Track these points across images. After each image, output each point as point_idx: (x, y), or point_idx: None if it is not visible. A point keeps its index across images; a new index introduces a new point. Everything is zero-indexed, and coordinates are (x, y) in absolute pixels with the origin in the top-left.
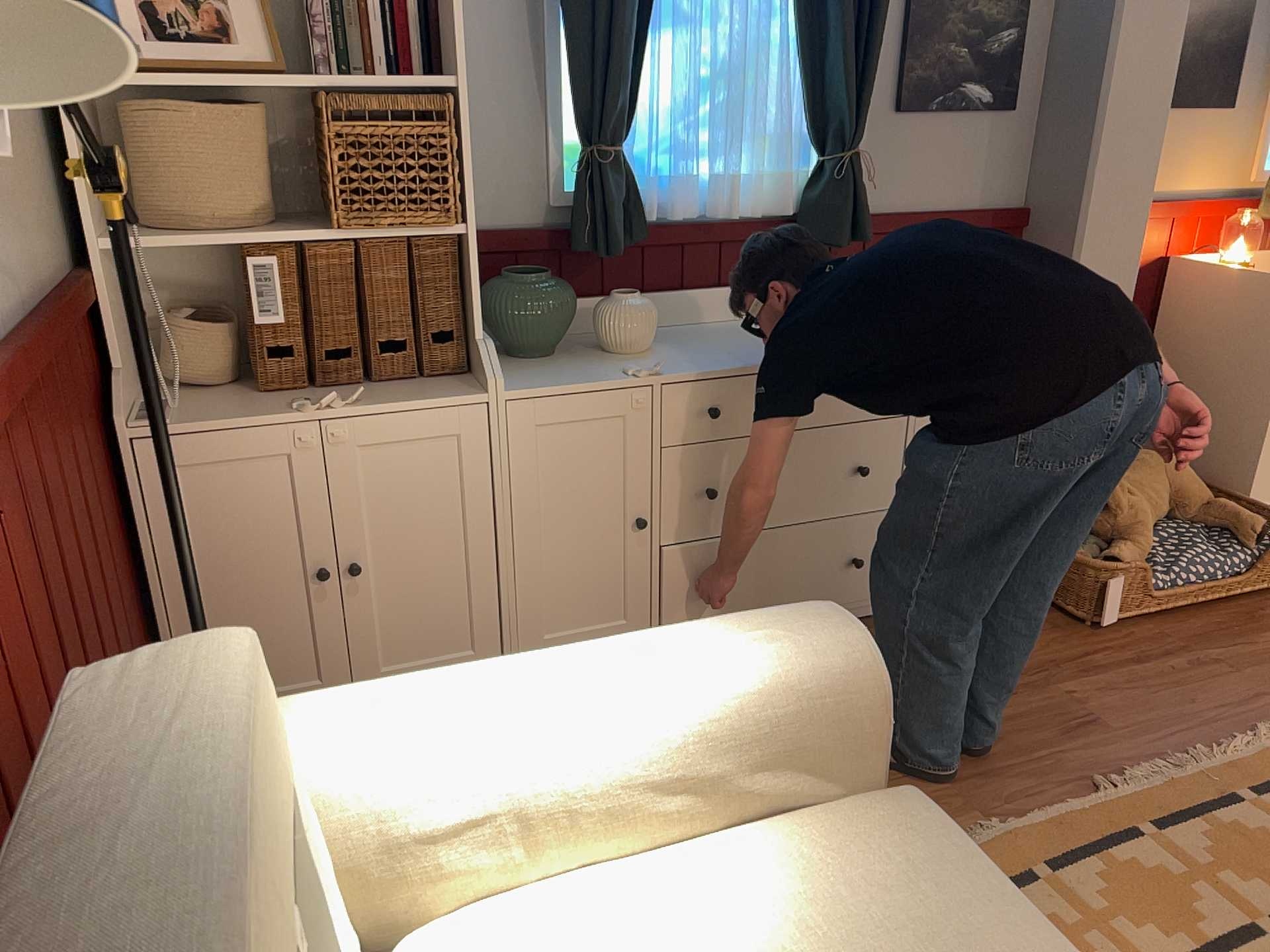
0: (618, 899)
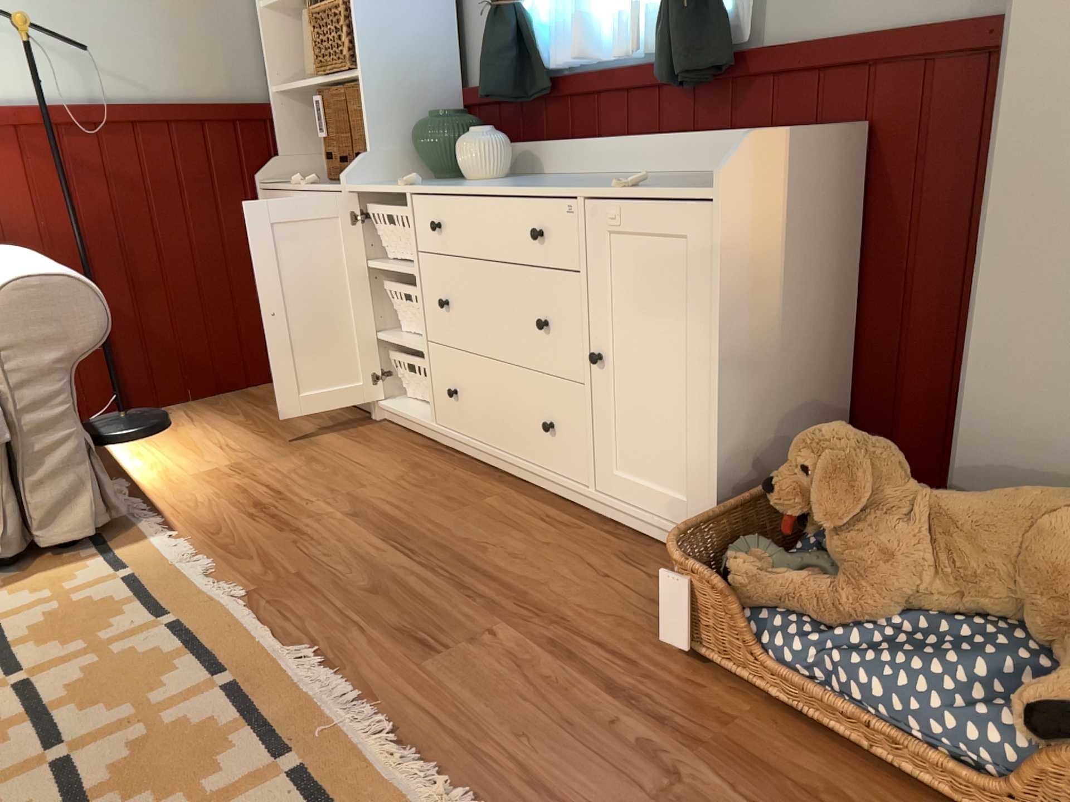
0: None
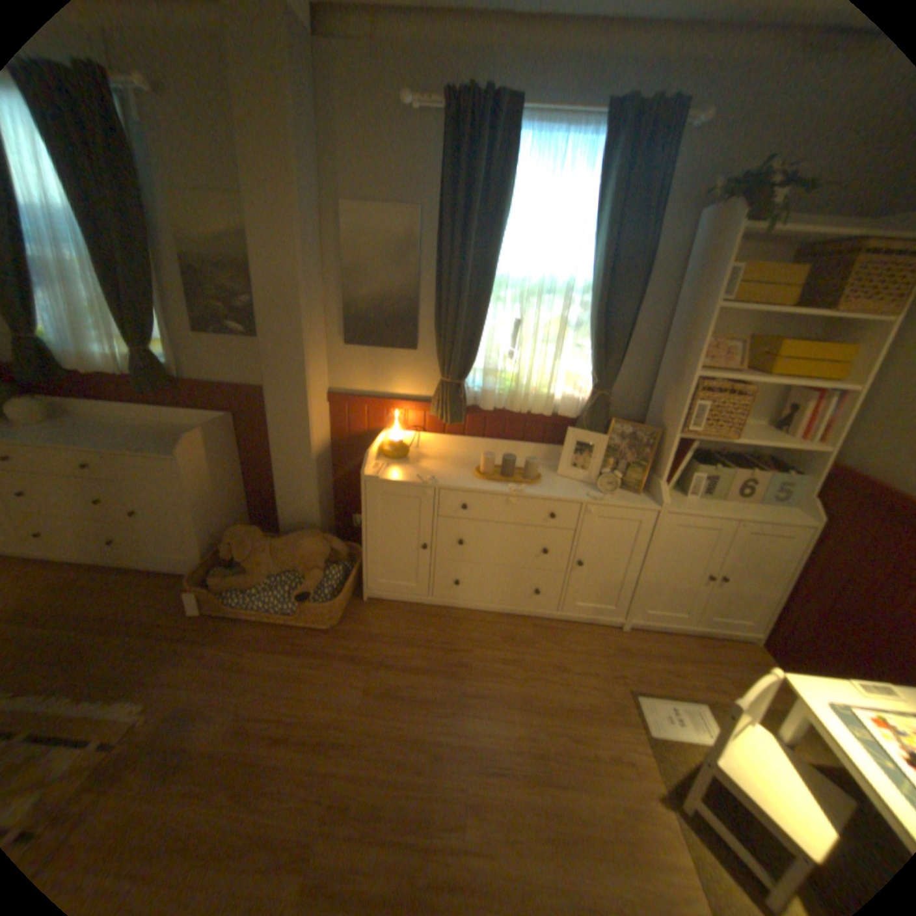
0: None
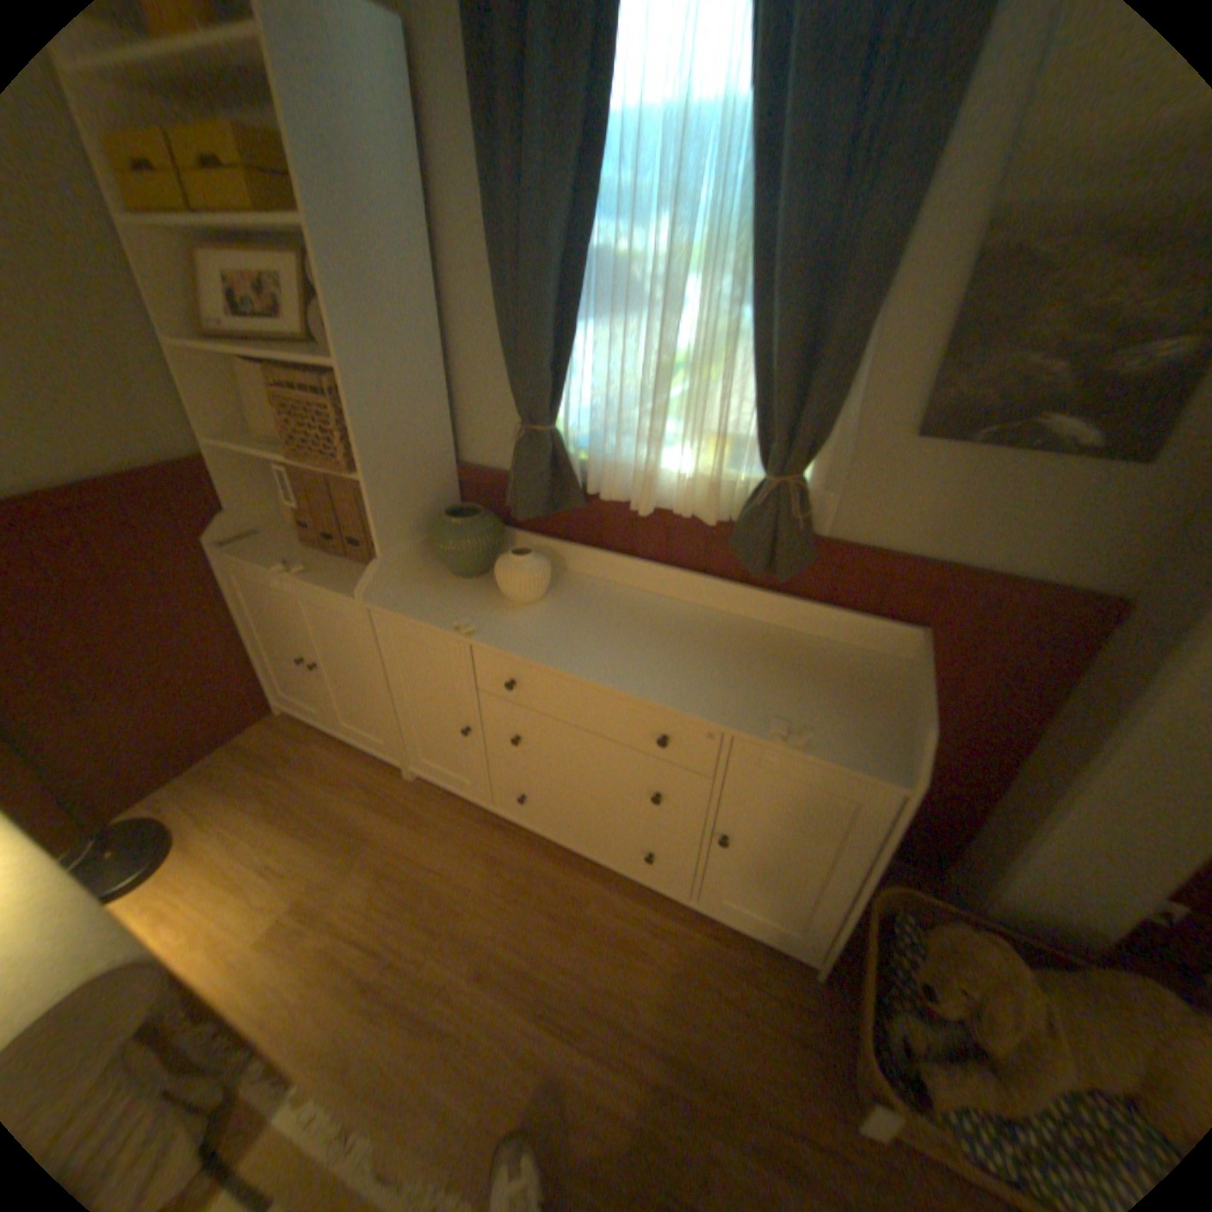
0: None
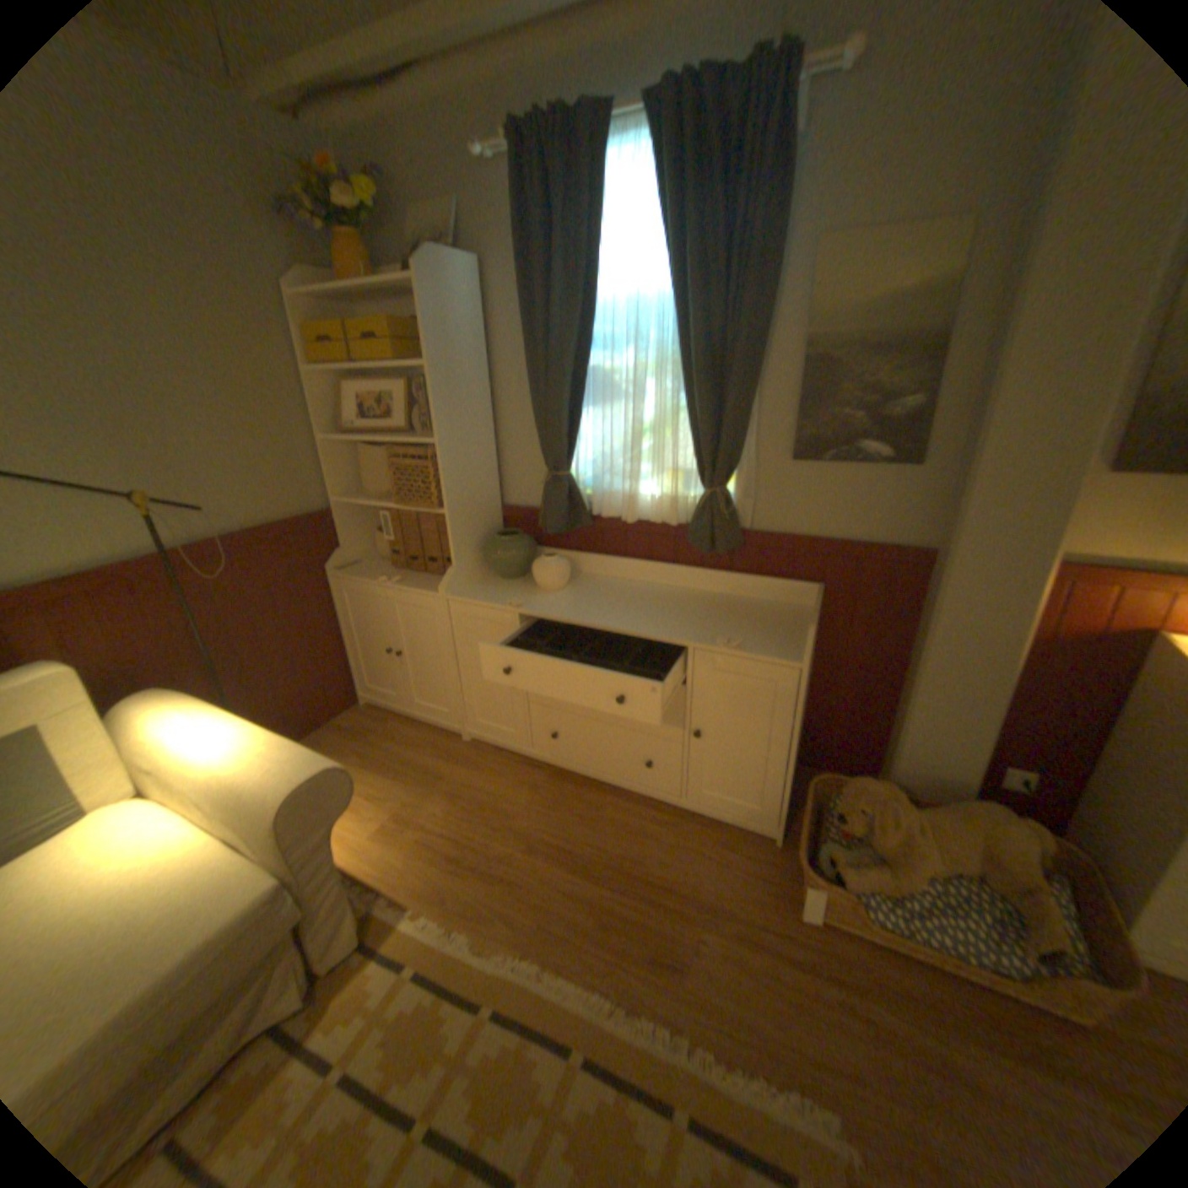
0: (157, 835)
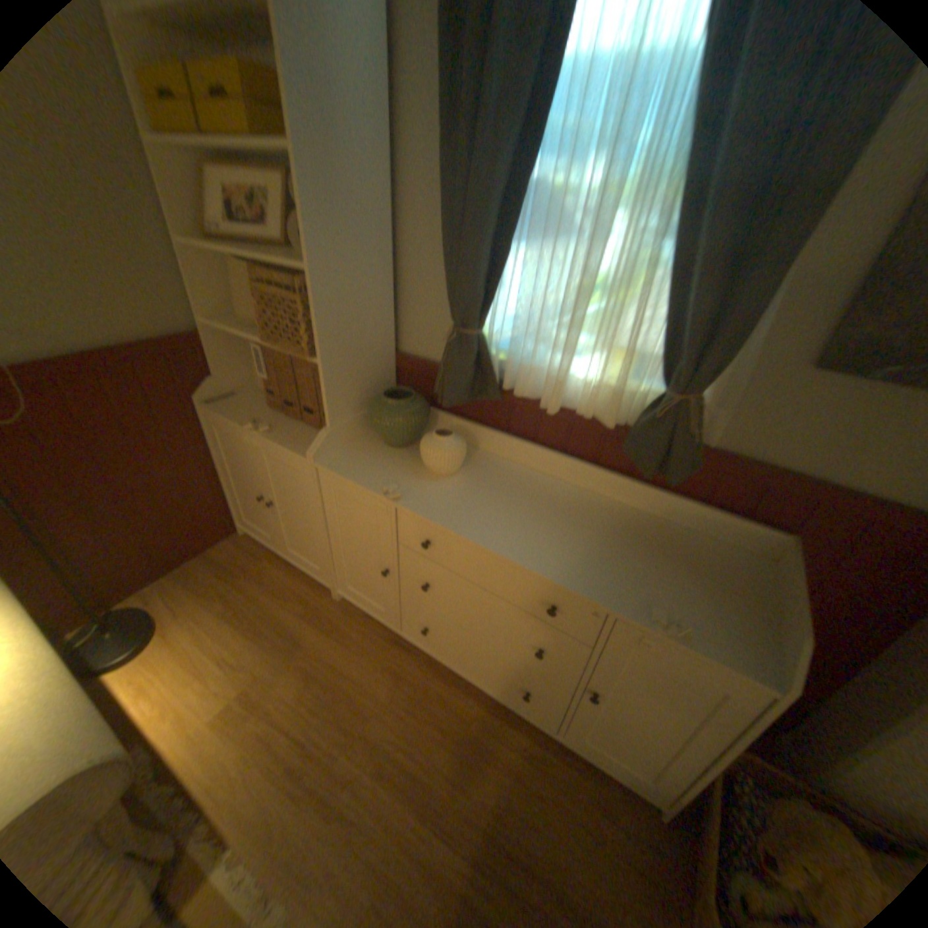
0: None
